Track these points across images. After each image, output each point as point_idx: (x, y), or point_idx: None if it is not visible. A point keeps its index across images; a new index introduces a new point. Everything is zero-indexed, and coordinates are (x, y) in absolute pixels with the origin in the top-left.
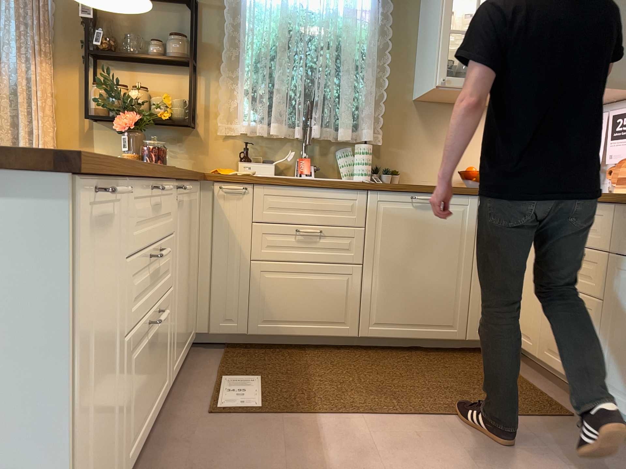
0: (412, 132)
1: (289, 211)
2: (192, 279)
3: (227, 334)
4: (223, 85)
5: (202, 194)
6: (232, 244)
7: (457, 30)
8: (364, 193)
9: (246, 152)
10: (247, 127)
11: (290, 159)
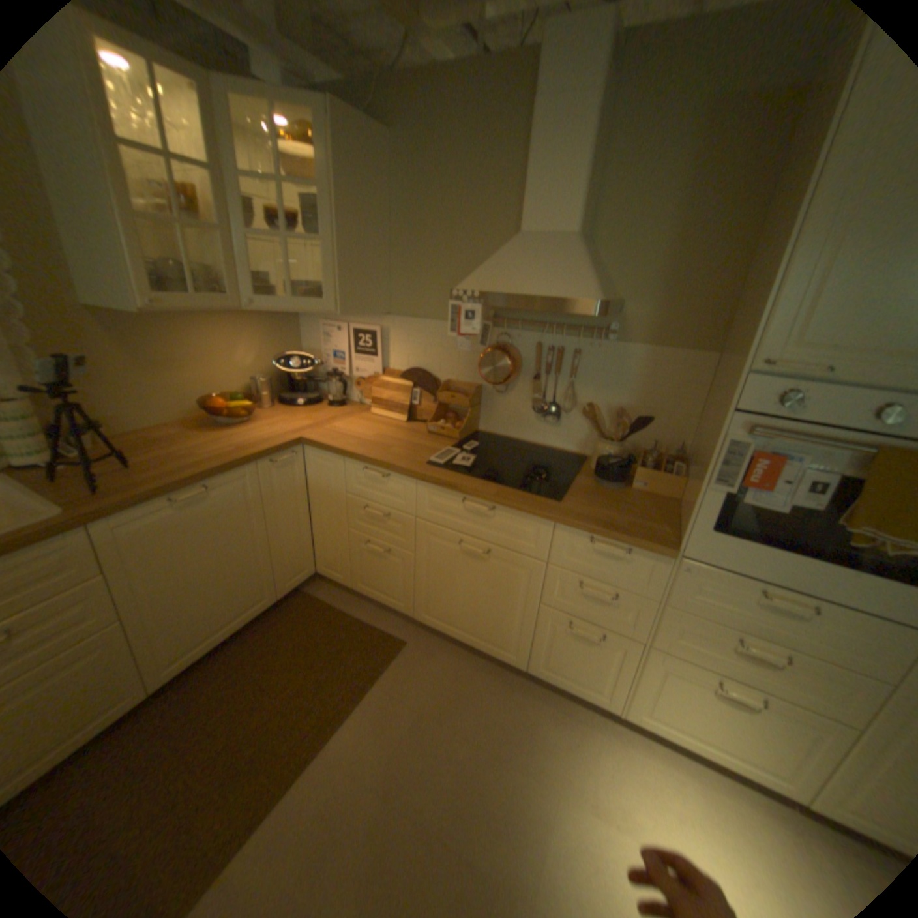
0: (100, 358)
1: None
2: None
3: None
4: None
5: None
6: None
7: (146, 215)
8: (79, 534)
9: None
10: None
11: None
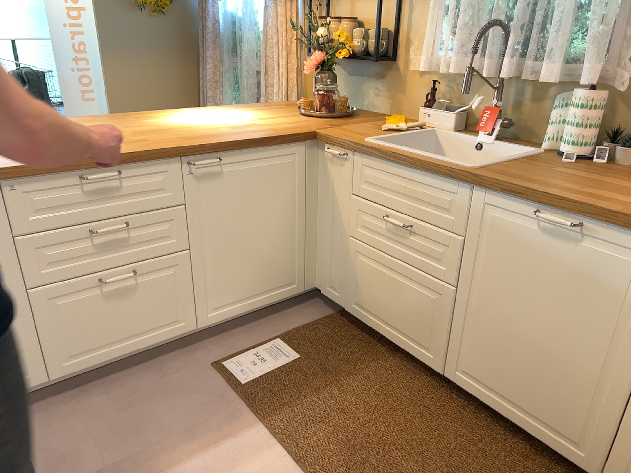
0: None
1: (384, 190)
2: (284, 239)
3: (333, 300)
4: (416, 6)
5: (320, 153)
6: (337, 213)
7: None
8: (466, 188)
9: (432, 95)
10: (430, 63)
11: (472, 109)
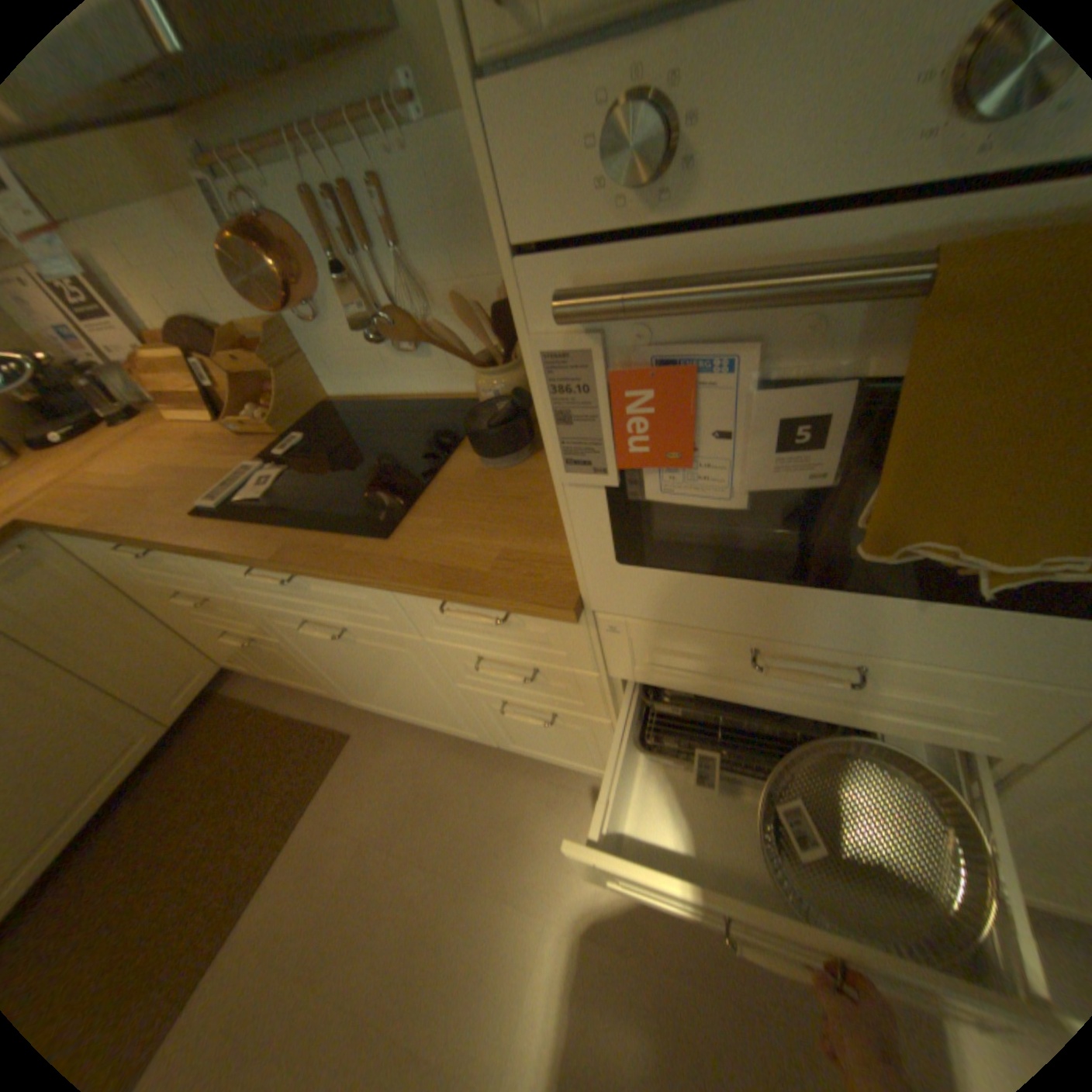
0: None
1: None
2: None
3: None
4: None
5: None
6: None
7: None
8: None
9: None
10: None
11: None
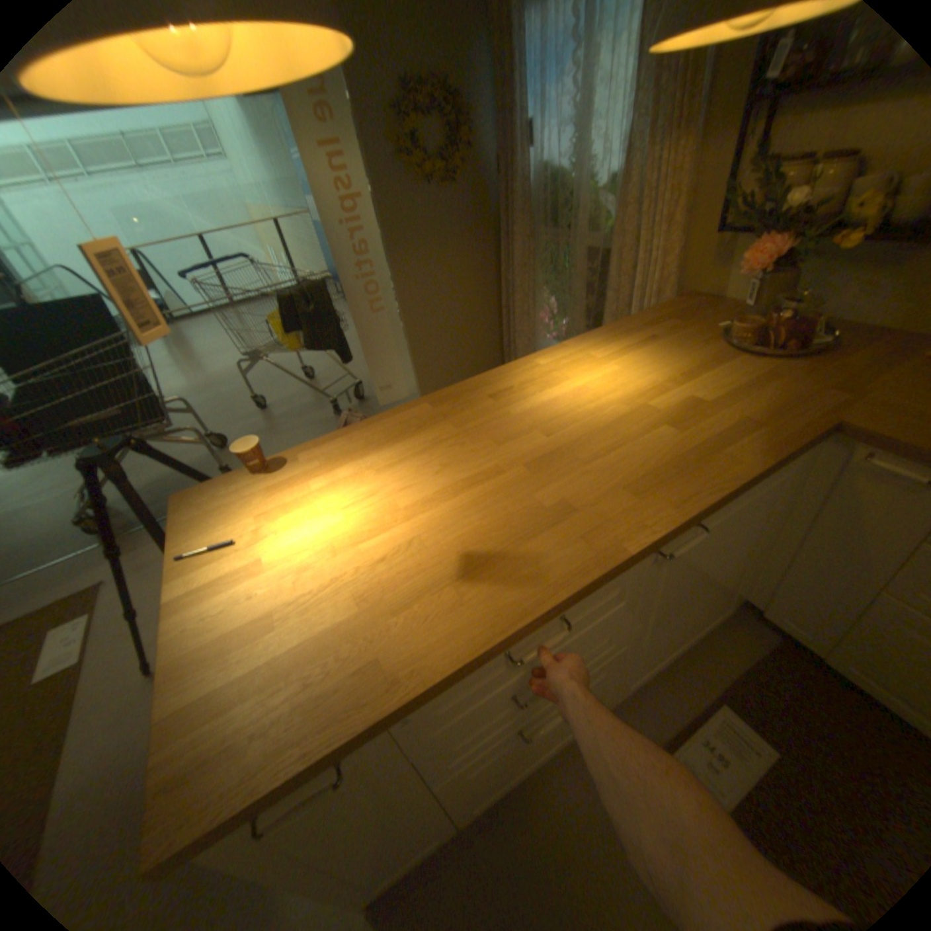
0: None
1: None
2: (740, 575)
3: (794, 636)
4: None
5: (831, 449)
6: (857, 550)
7: None
8: None
9: None
10: None
11: None
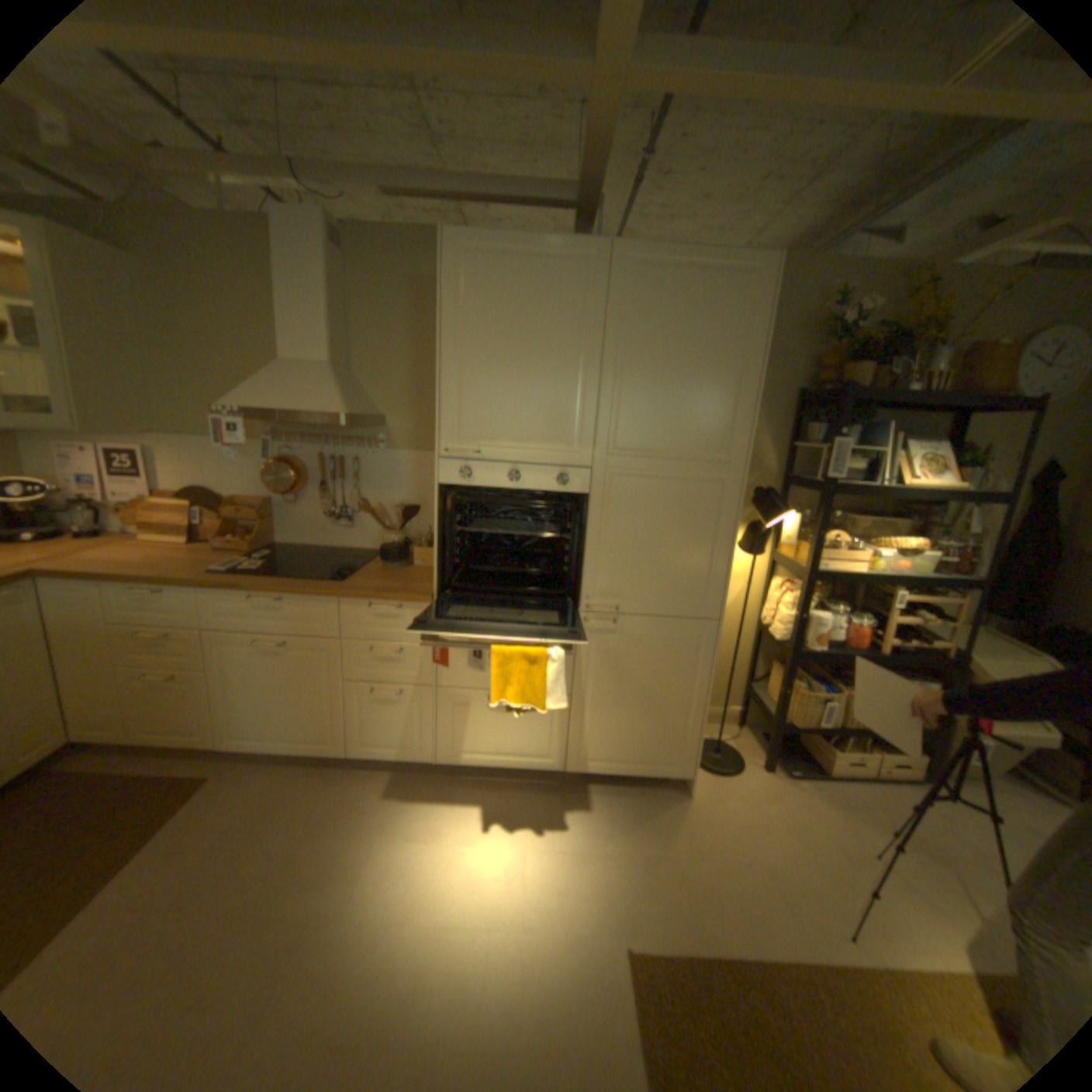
0: None
1: None
2: None
3: None
4: None
5: None
6: None
7: None
8: None
9: None
10: None
11: None
